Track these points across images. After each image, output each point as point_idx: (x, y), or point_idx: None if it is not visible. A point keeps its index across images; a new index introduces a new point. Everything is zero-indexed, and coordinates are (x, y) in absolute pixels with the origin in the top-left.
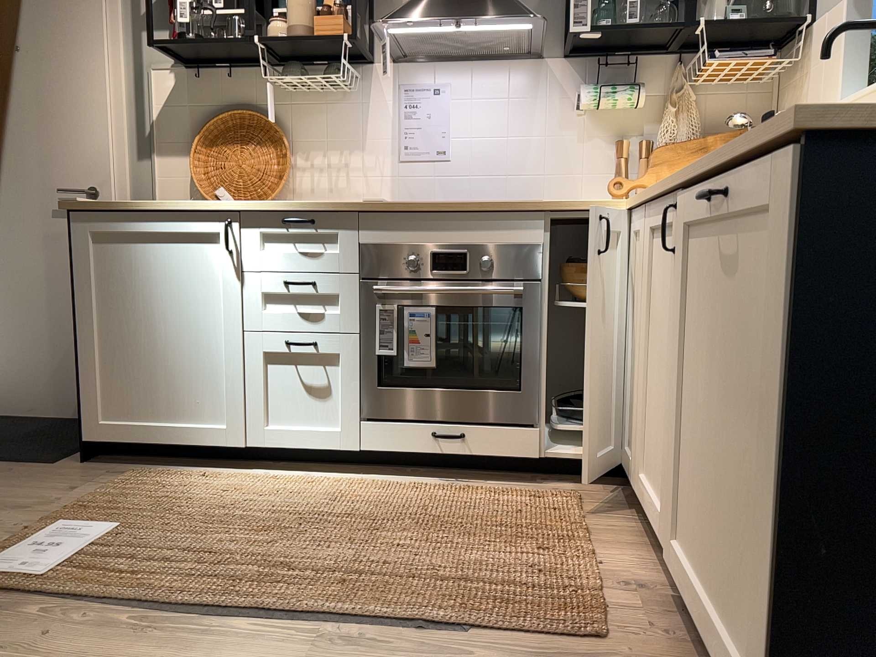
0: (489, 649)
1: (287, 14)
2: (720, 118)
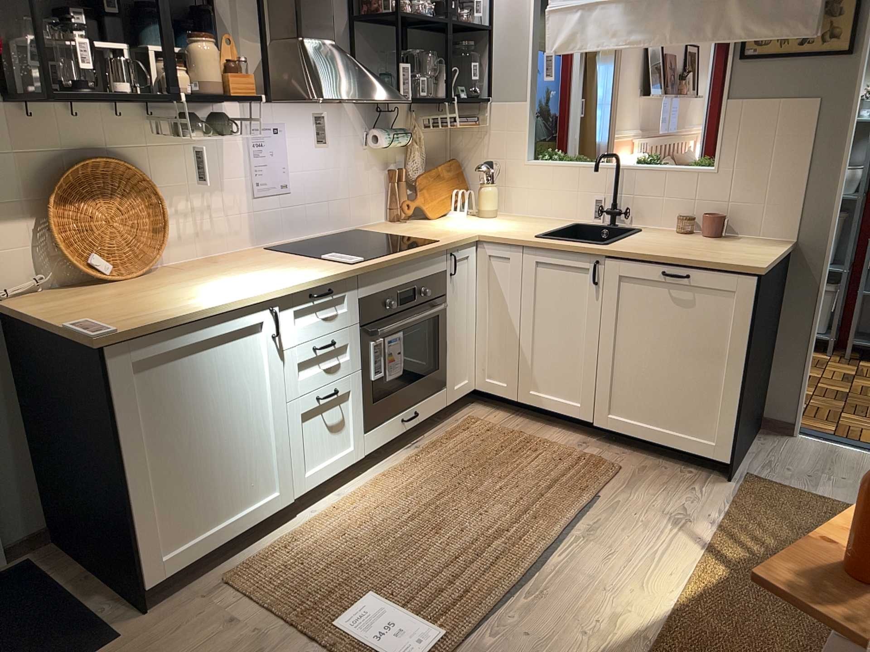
0: (611, 496)
1: (199, 66)
2: (429, 147)
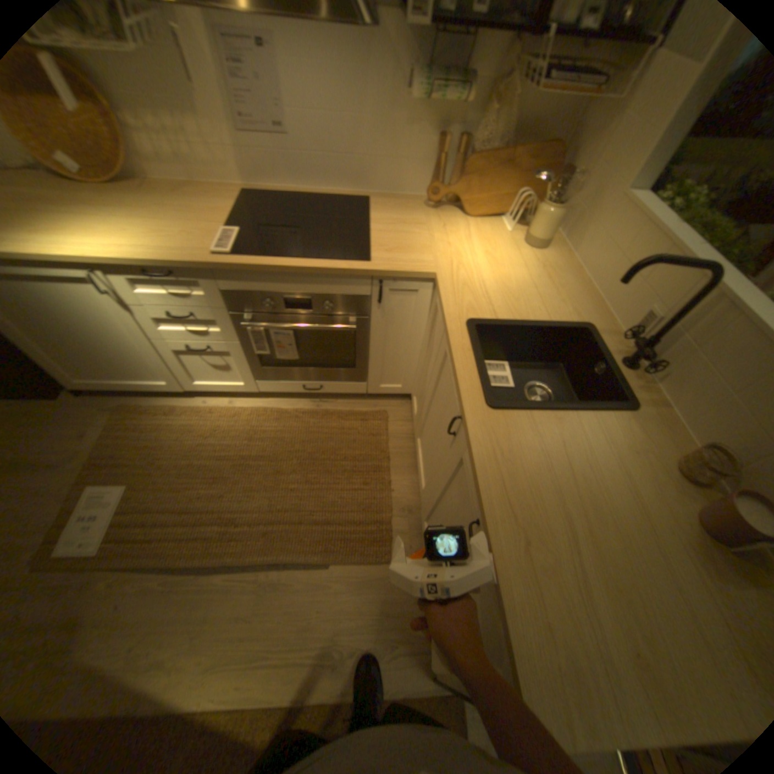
0: (334, 576)
1: None
2: (537, 111)
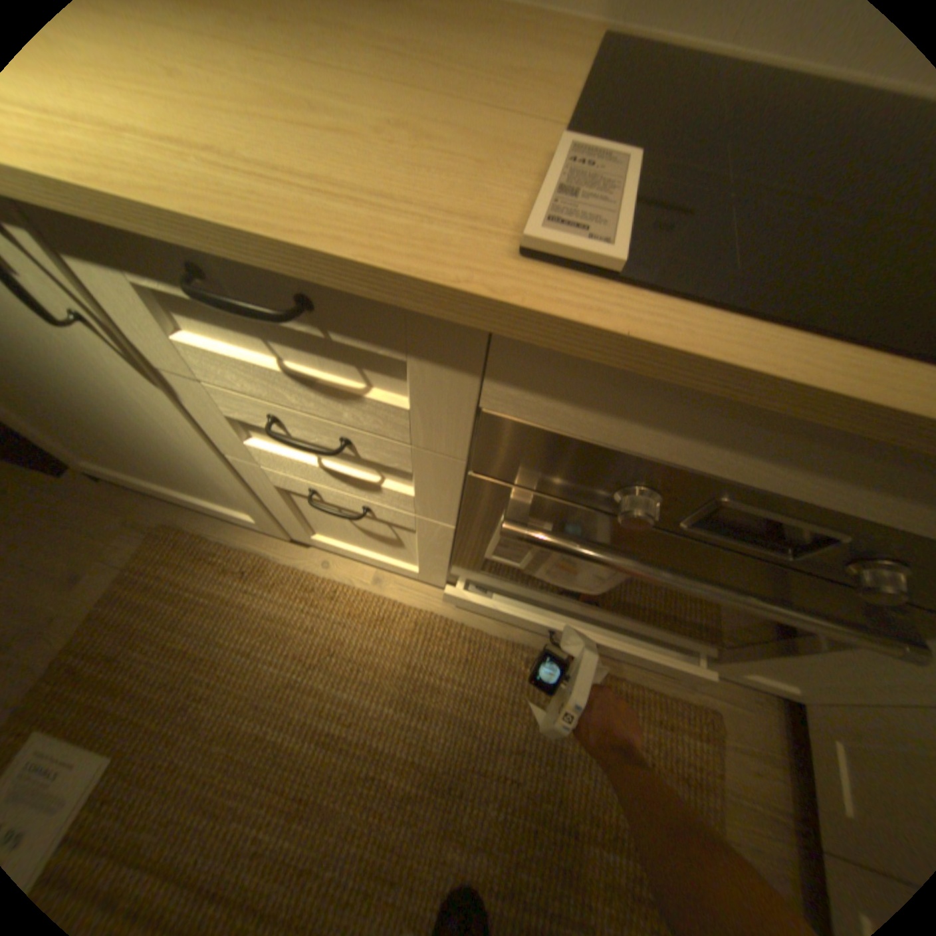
0: None
1: None
2: None
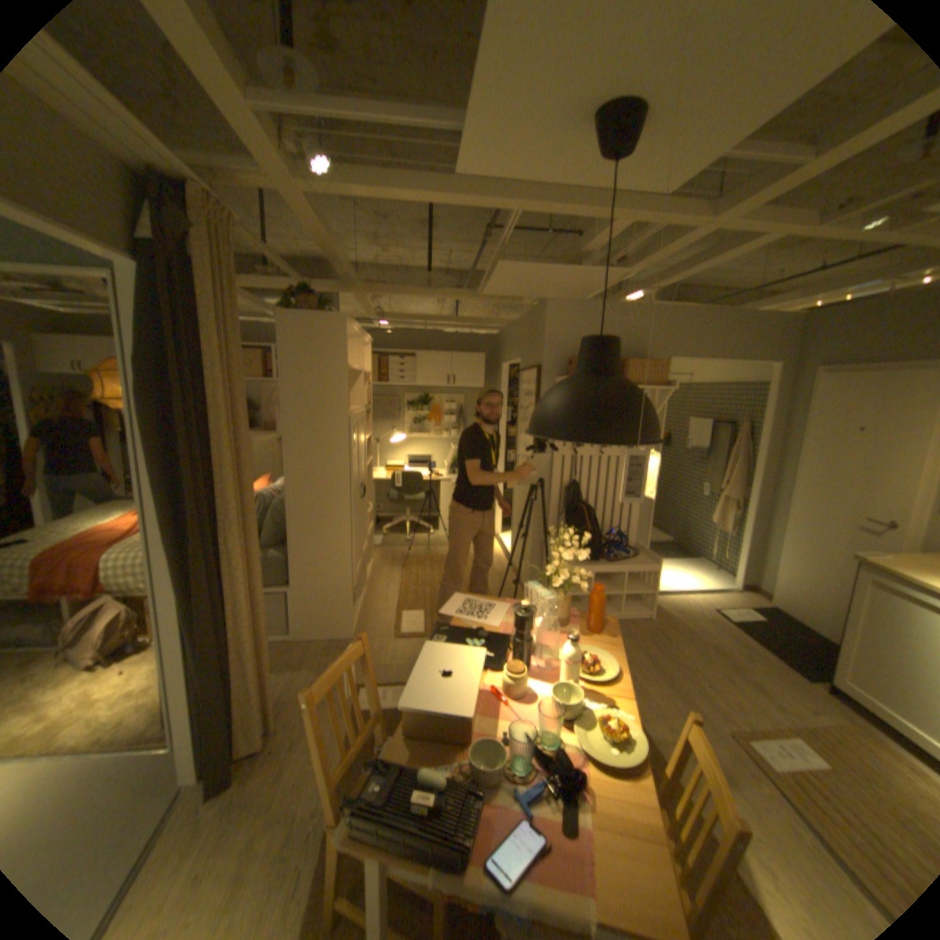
0: None
1: None
2: None
